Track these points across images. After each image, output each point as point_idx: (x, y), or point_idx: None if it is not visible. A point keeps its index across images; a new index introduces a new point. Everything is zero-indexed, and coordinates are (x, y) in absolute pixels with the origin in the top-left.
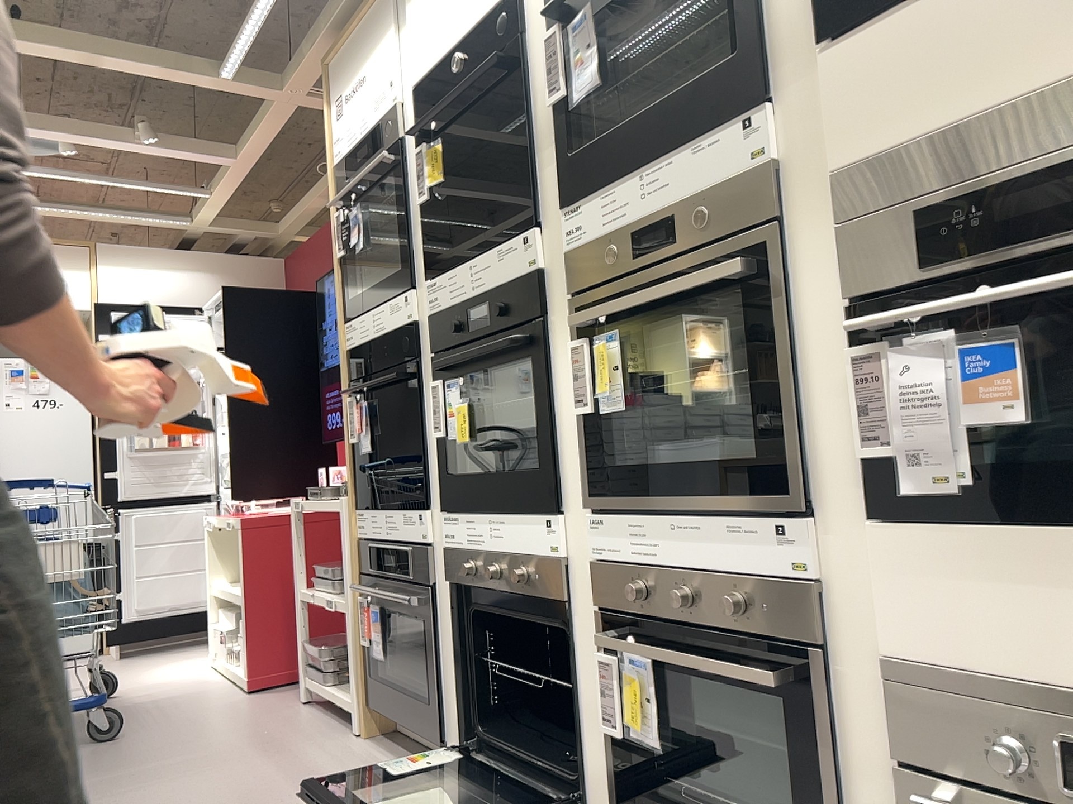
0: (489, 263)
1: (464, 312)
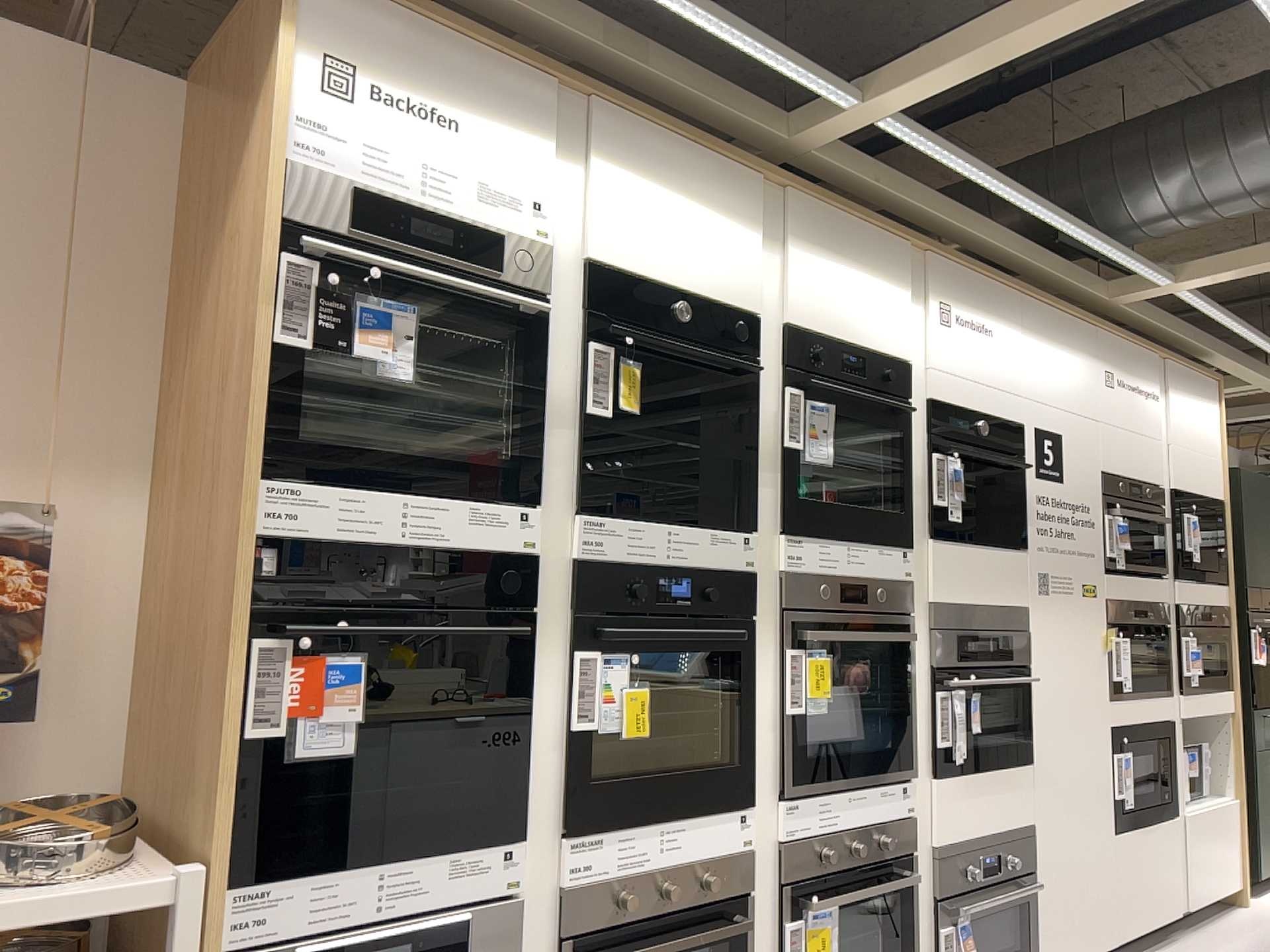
0: (698, 540)
1: (652, 576)
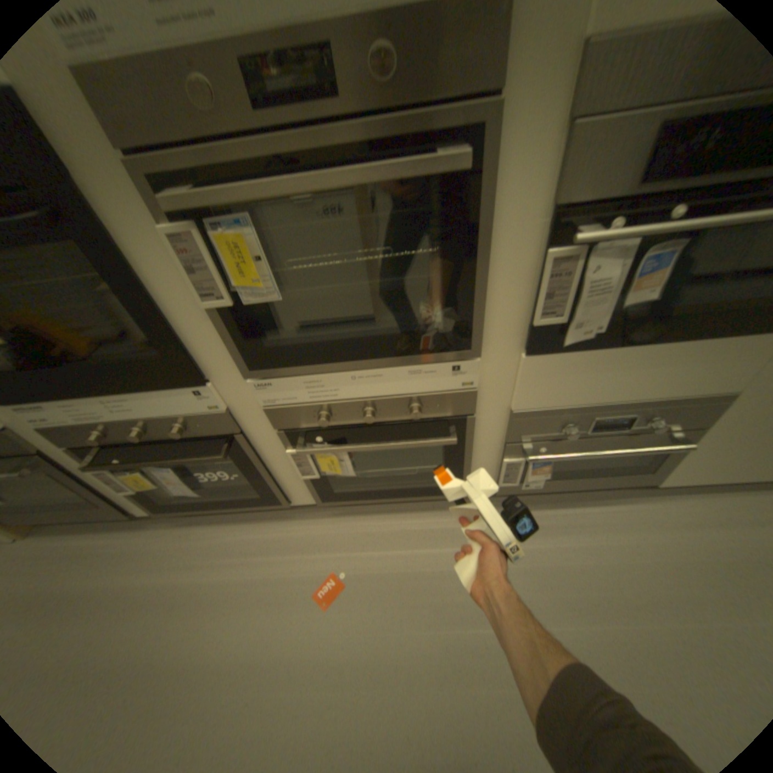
0: None
1: None
